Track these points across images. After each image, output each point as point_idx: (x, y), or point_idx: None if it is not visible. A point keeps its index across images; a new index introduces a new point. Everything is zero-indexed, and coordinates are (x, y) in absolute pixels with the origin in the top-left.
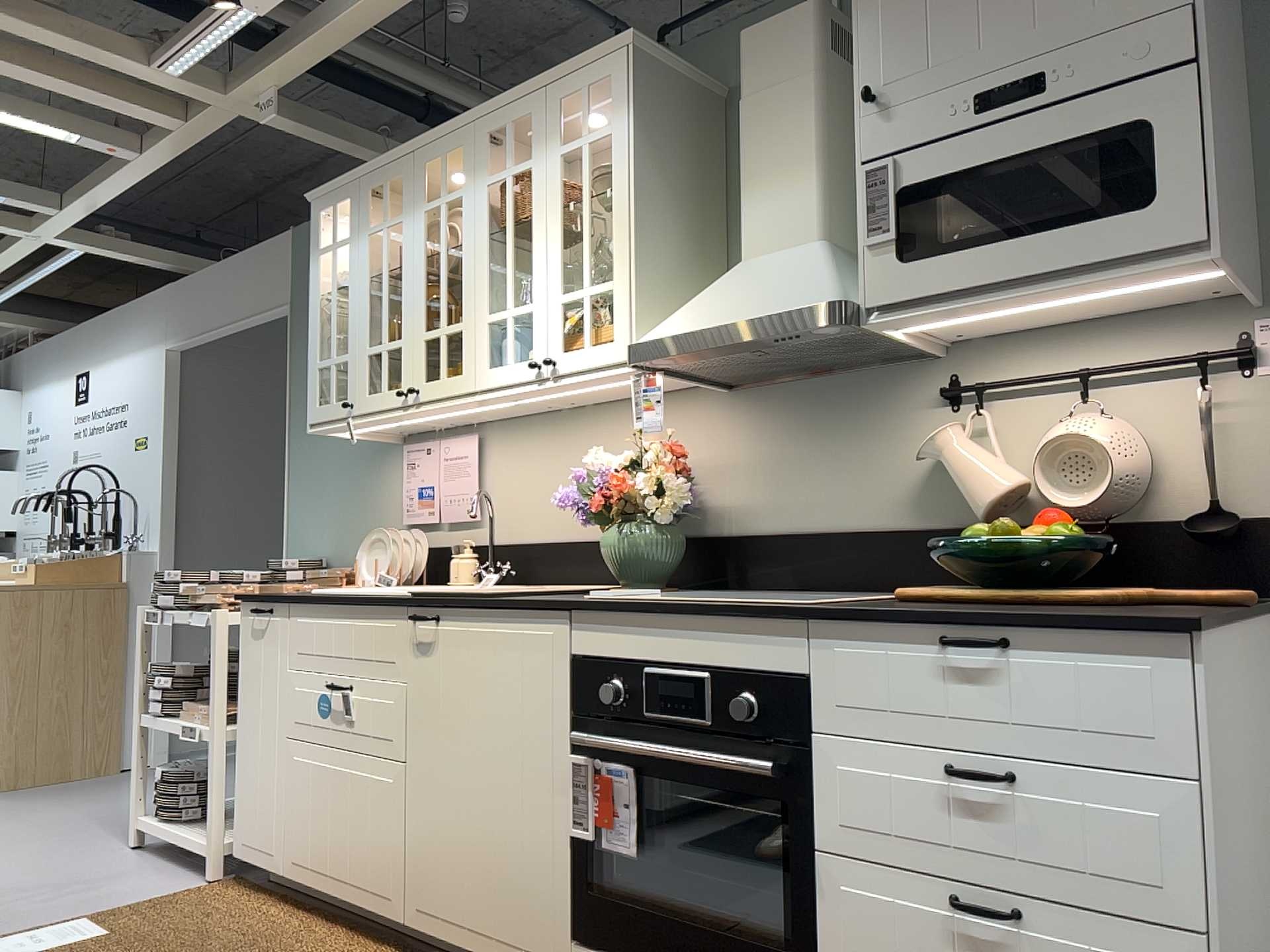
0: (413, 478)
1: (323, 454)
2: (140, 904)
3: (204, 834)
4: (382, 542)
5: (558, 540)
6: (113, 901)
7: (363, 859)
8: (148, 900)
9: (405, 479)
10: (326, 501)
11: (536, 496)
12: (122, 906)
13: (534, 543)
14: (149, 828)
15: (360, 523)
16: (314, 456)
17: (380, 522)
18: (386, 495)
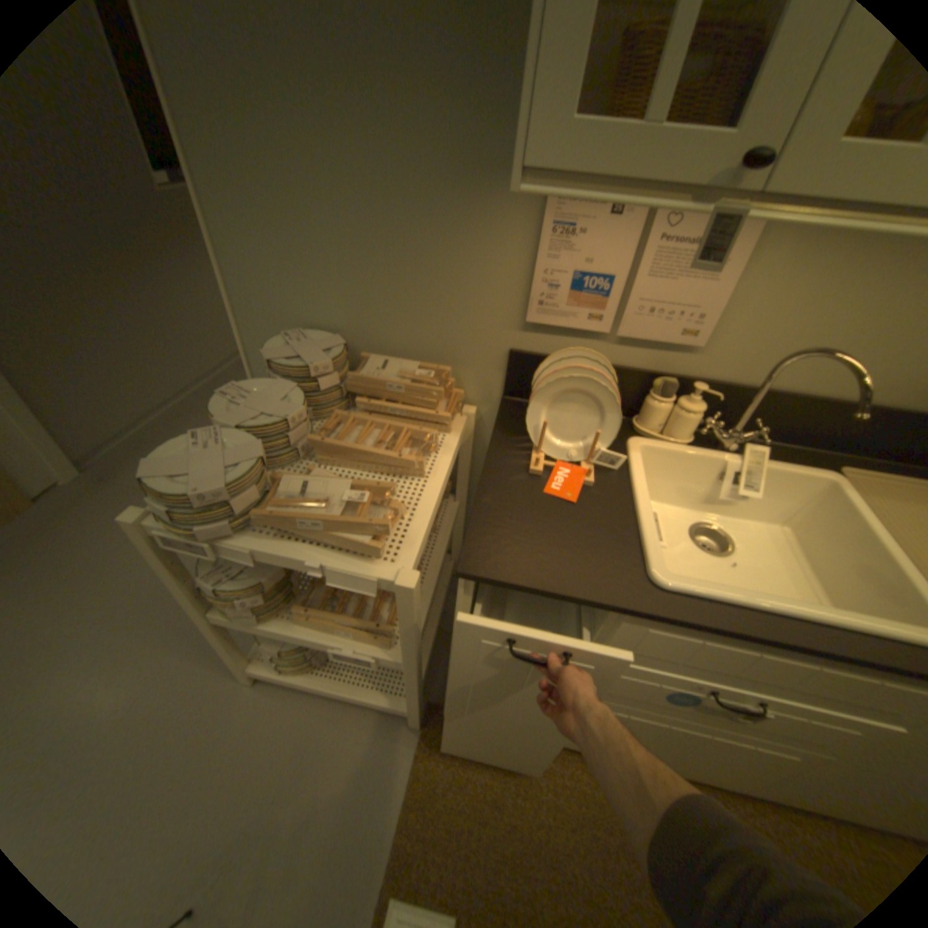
0: (571, 255)
1: (286, 142)
2: (408, 825)
3: (371, 688)
4: (576, 391)
5: (846, 398)
6: (368, 830)
7: (705, 772)
8: (400, 805)
9: (547, 252)
10: (316, 243)
11: (840, 335)
12: (391, 838)
13: (799, 395)
14: (275, 683)
15: (410, 296)
16: (257, 139)
17: (462, 303)
18: (479, 264)
